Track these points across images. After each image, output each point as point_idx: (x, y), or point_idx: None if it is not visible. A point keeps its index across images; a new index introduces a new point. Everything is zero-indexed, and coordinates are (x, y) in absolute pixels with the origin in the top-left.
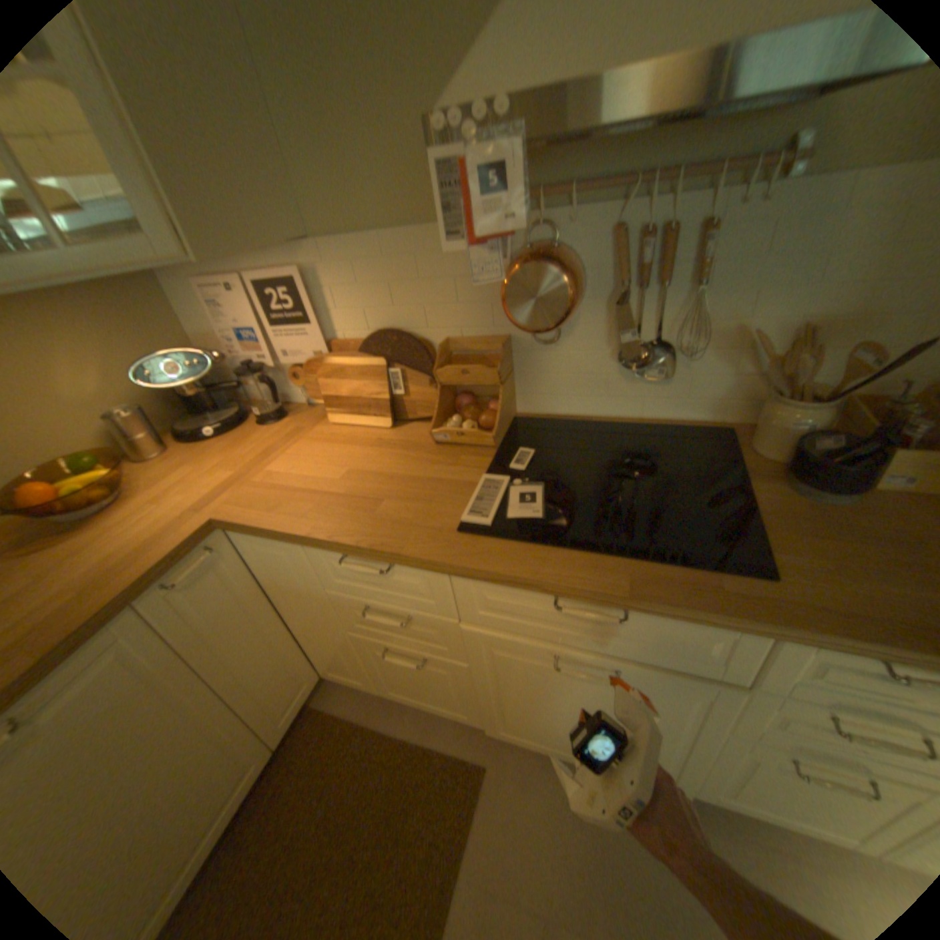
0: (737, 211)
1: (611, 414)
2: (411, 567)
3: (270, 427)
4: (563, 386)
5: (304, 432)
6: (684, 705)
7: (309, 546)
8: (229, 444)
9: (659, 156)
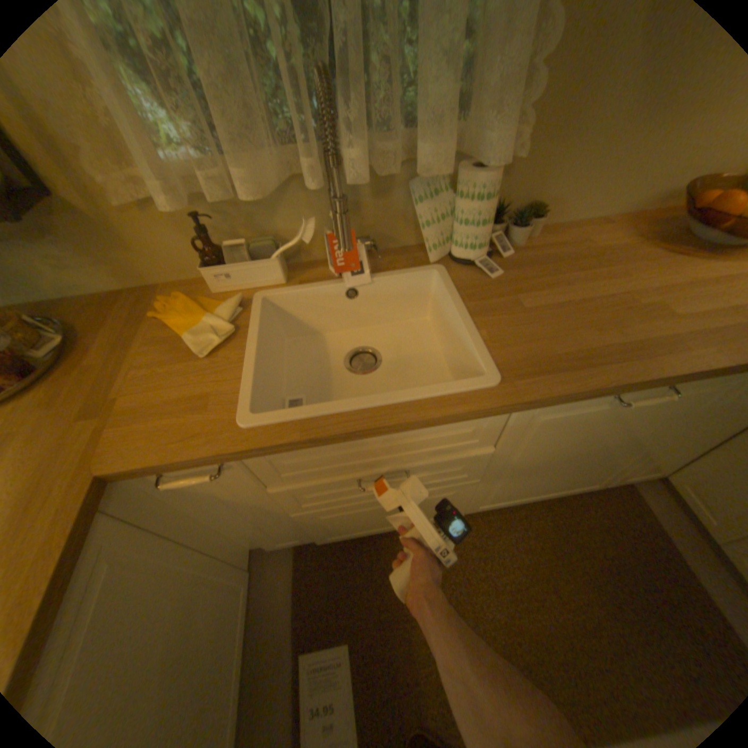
0: None
1: None
2: None
3: None
4: None
5: None
6: None
7: None
8: None
9: None
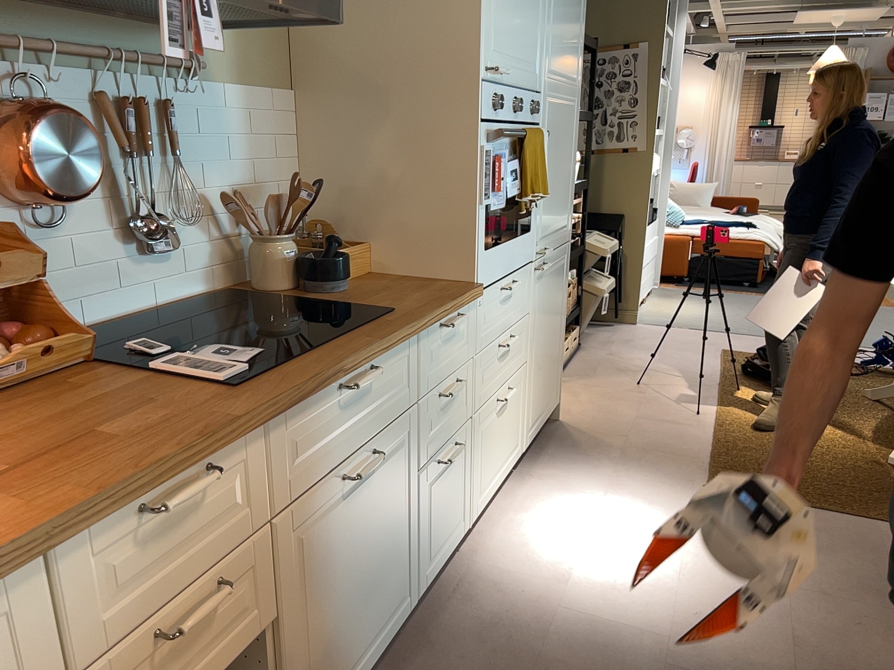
0: (176, 101)
1: (129, 312)
2: (224, 458)
3: None
4: (72, 288)
5: None
6: (399, 463)
7: (61, 555)
8: None
9: (111, 43)
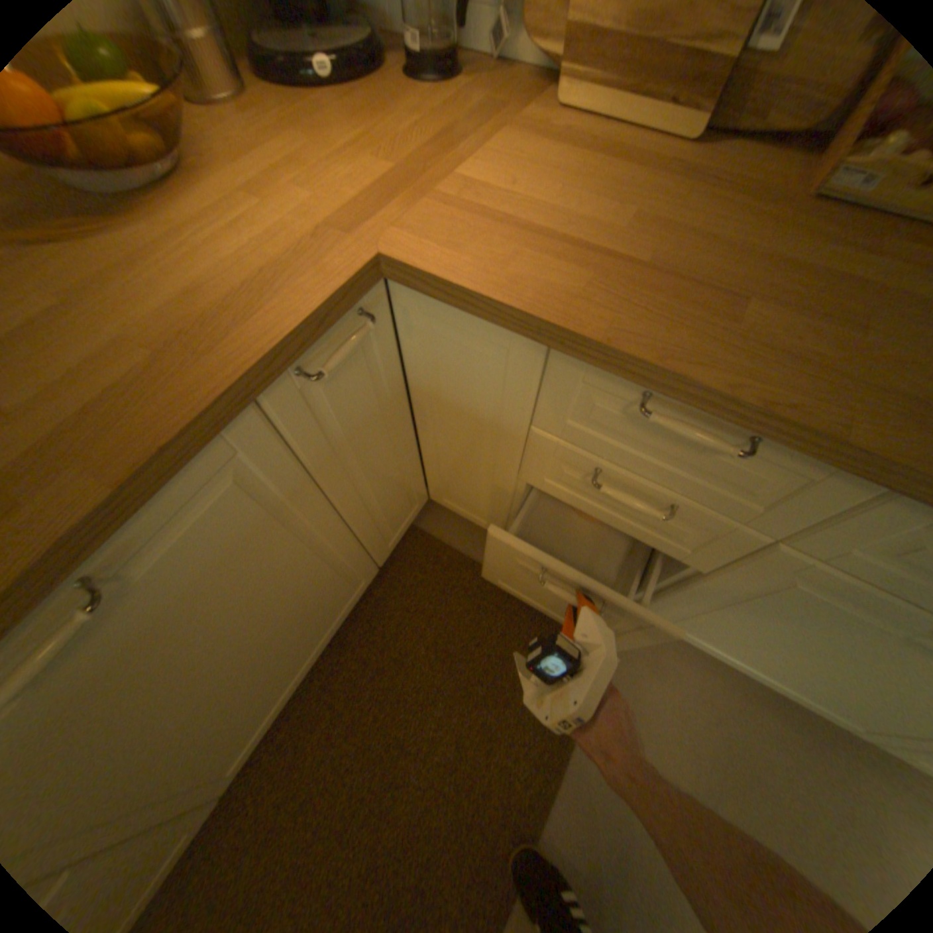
0: None
1: None
2: (805, 457)
3: (439, 89)
4: None
5: (512, 113)
6: None
7: (573, 359)
8: (367, 106)
9: None
